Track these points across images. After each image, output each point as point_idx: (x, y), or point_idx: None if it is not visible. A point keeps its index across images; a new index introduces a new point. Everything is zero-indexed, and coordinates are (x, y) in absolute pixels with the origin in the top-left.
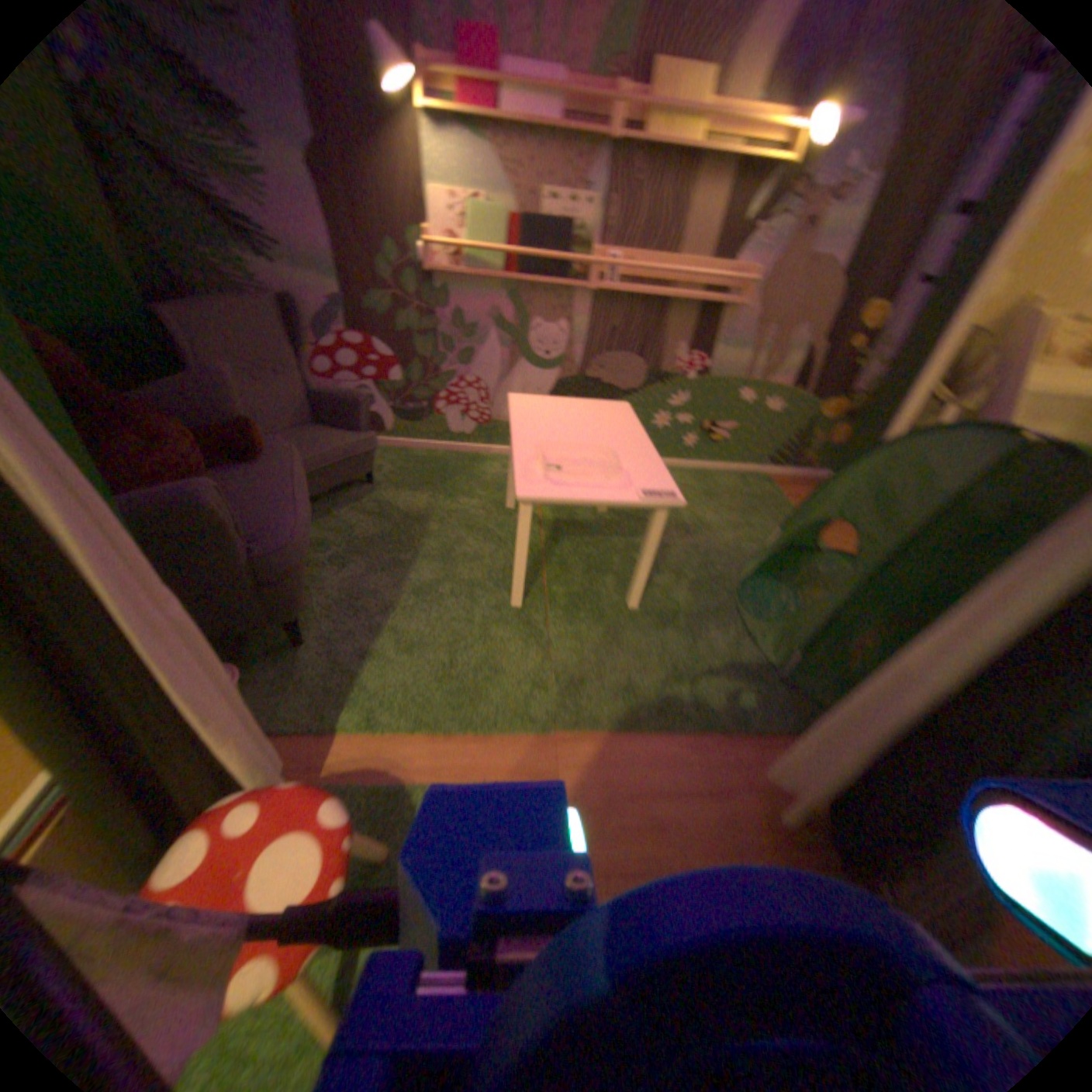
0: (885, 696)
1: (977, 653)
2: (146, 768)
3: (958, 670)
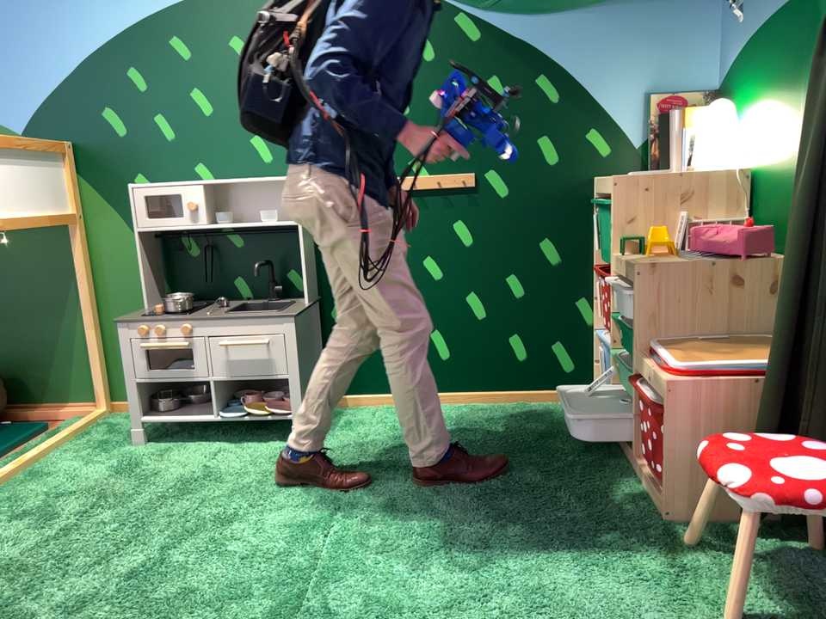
0: None
1: None
2: (800, 385)
3: None
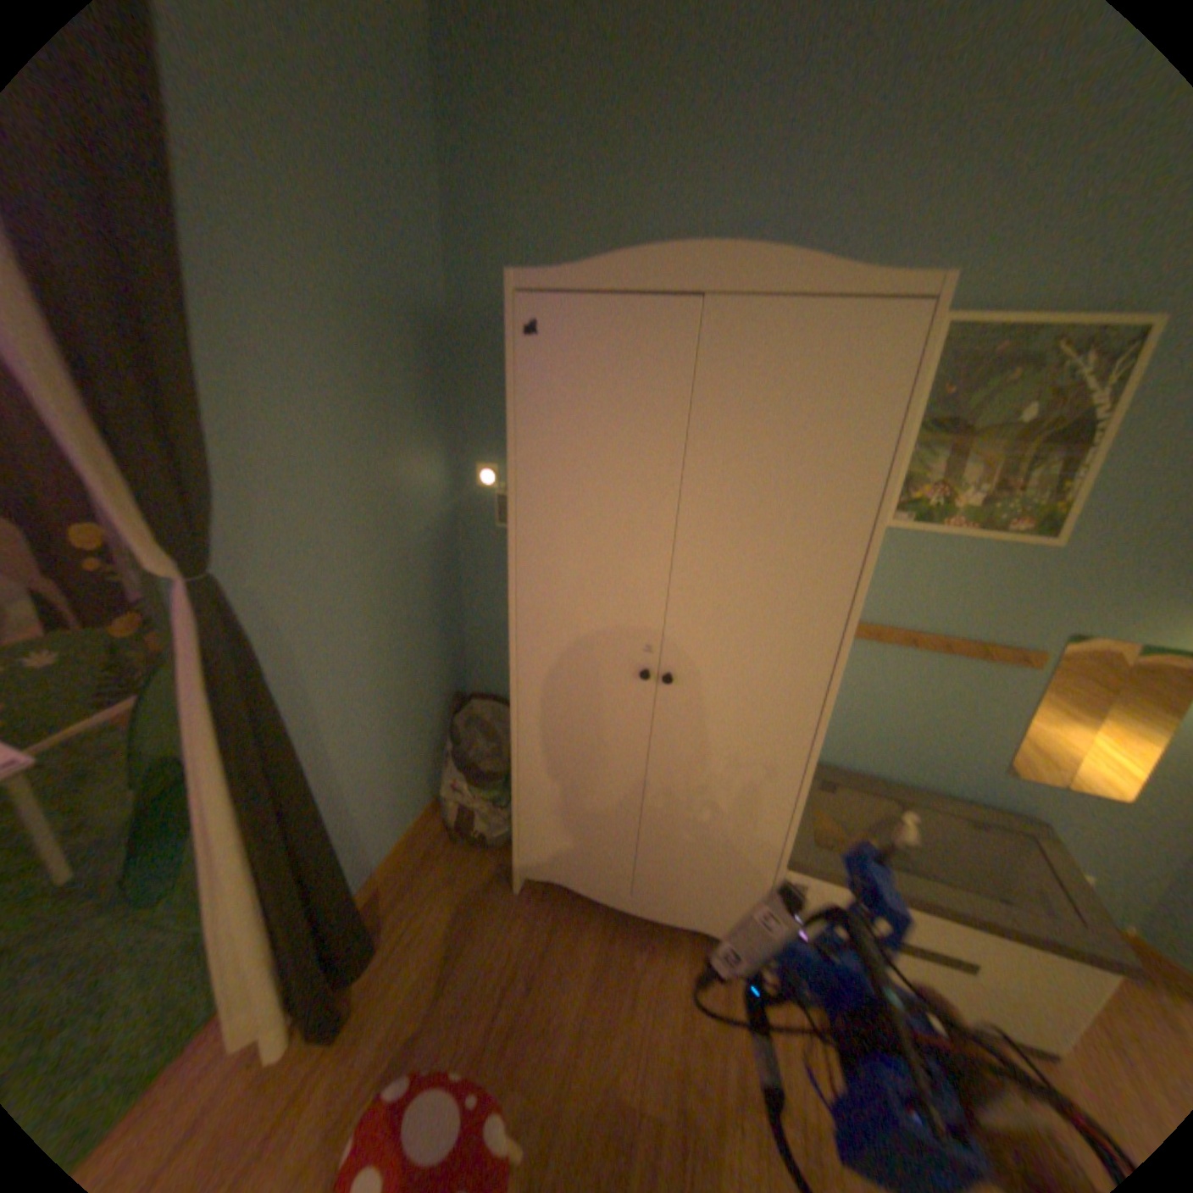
0: (220, 926)
1: (237, 853)
2: None
3: (242, 868)
